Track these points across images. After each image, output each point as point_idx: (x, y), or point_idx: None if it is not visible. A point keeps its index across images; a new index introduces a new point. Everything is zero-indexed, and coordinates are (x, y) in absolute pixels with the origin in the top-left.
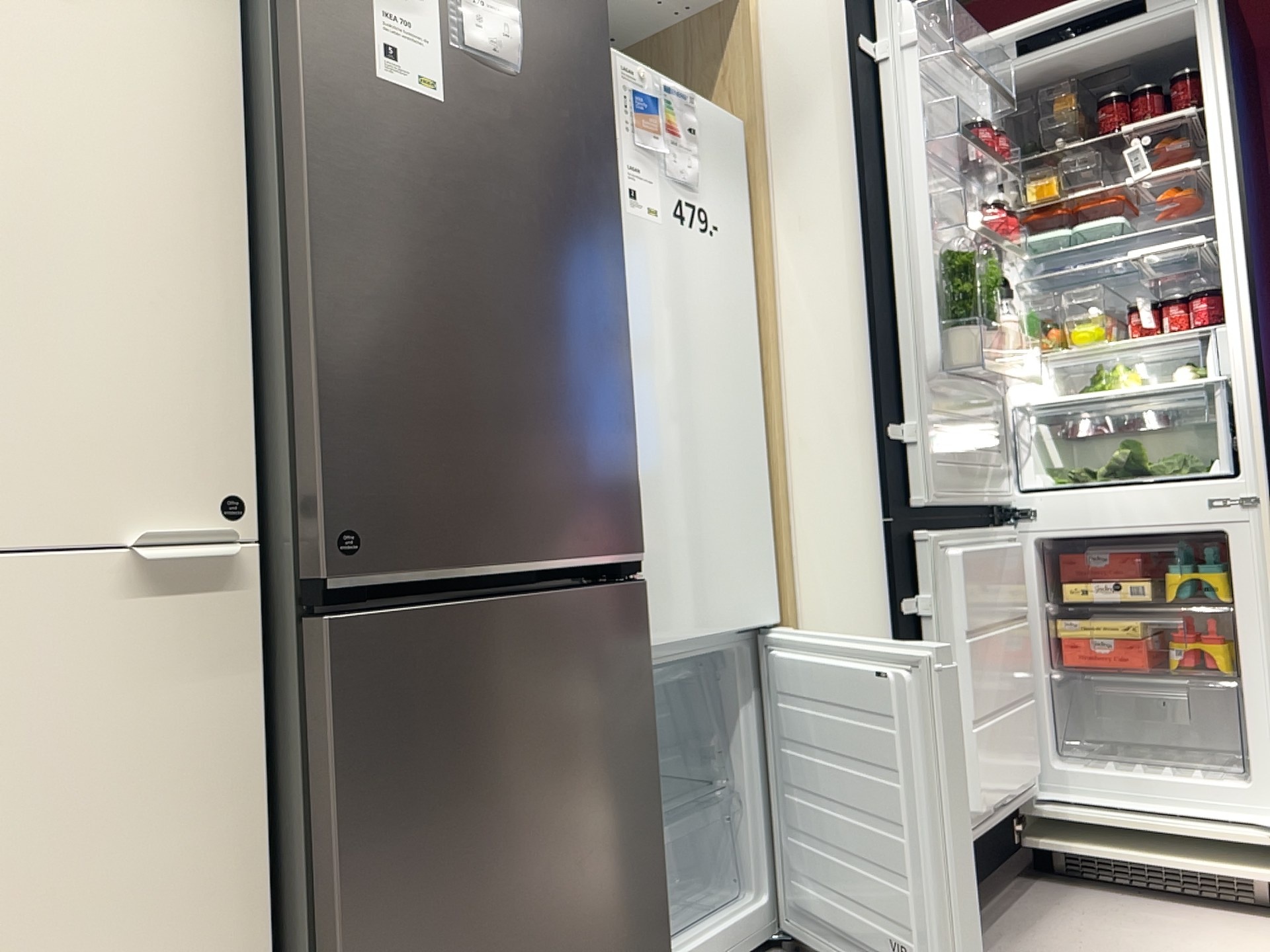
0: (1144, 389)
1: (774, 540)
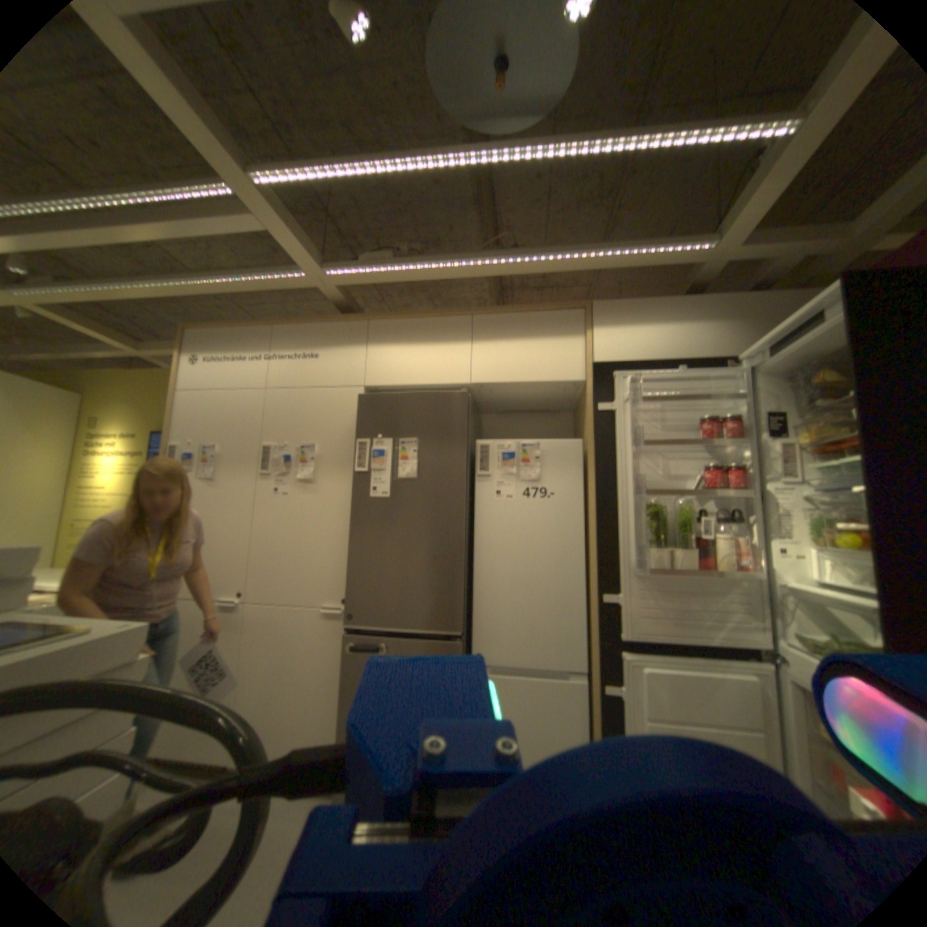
0: (841, 598)
1: (591, 632)
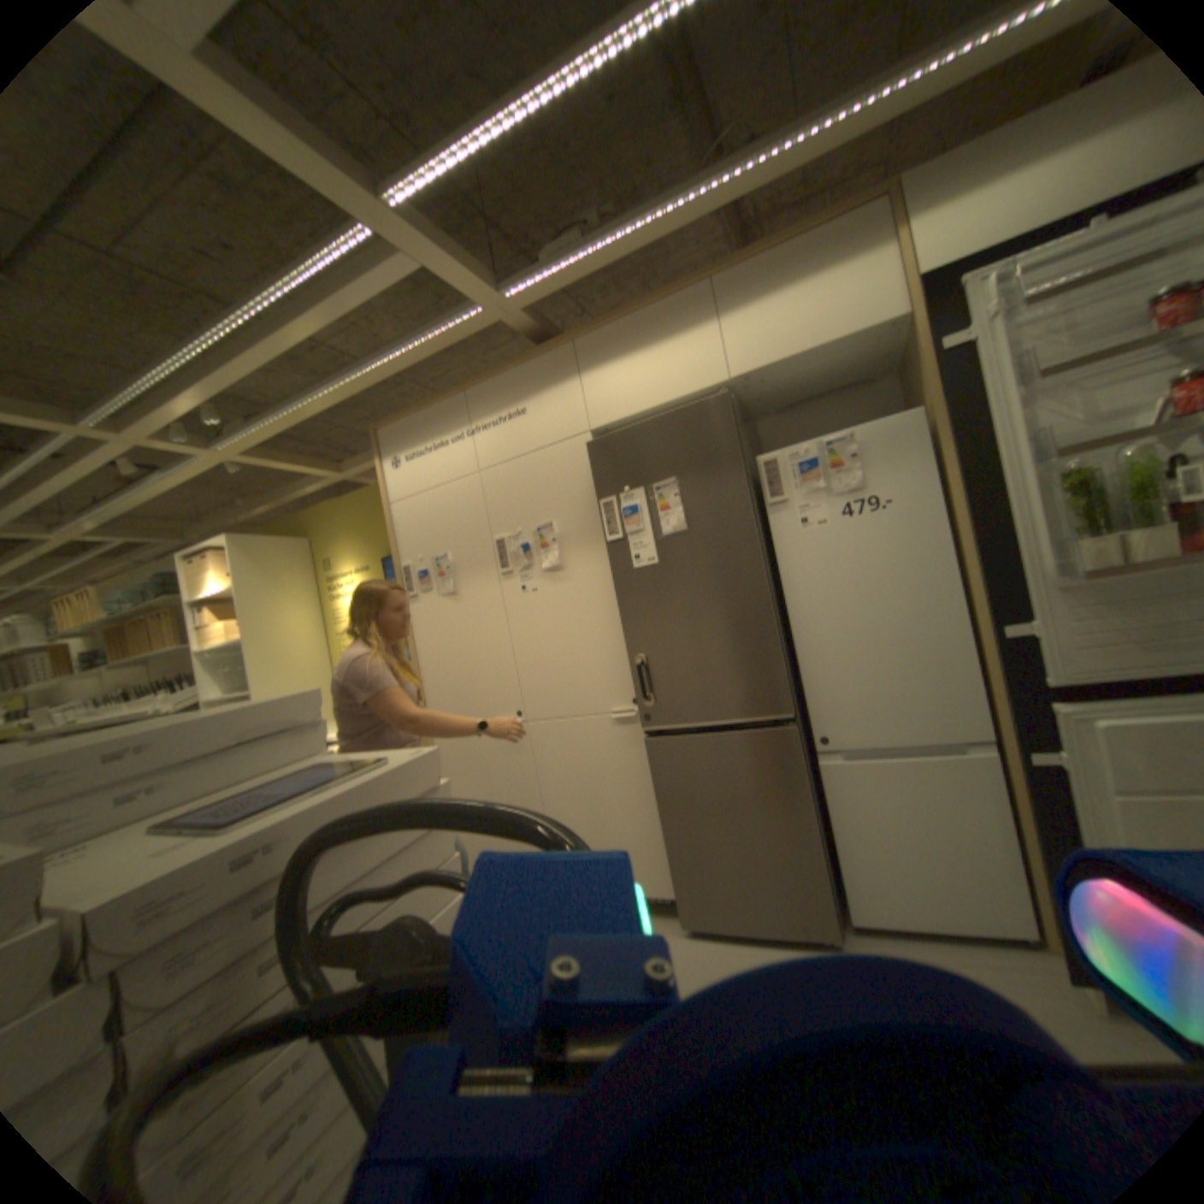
0: None
1: (990, 684)
